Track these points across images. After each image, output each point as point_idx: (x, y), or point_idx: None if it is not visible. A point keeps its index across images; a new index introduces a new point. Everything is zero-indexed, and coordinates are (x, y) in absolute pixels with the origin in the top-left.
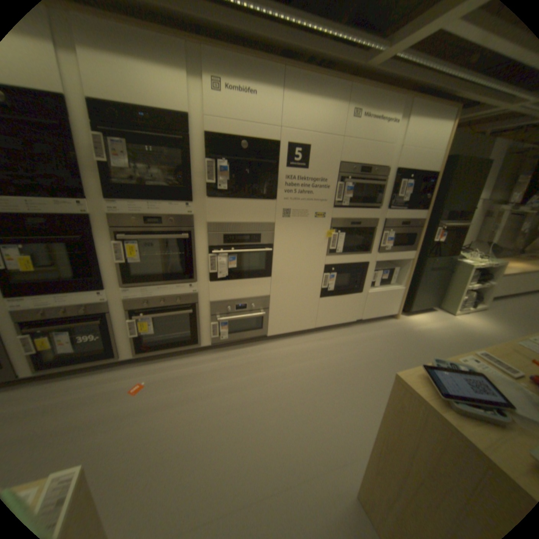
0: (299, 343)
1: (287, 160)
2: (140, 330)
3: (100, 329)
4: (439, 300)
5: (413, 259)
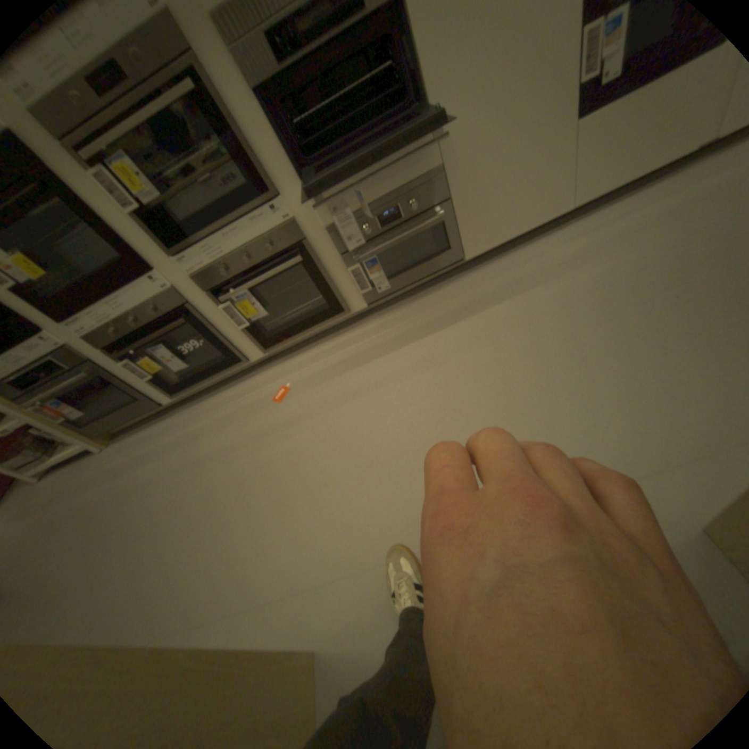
0: (539, 251)
1: None
2: (246, 312)
3: (195, 327)
4: None
5: None
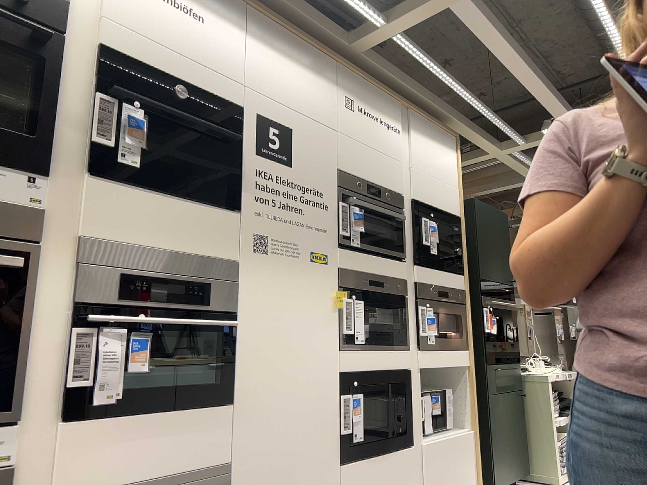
0: None
1: (257, 142)
2: None
3: None
4: (523, 457)
5: (468, 366)
